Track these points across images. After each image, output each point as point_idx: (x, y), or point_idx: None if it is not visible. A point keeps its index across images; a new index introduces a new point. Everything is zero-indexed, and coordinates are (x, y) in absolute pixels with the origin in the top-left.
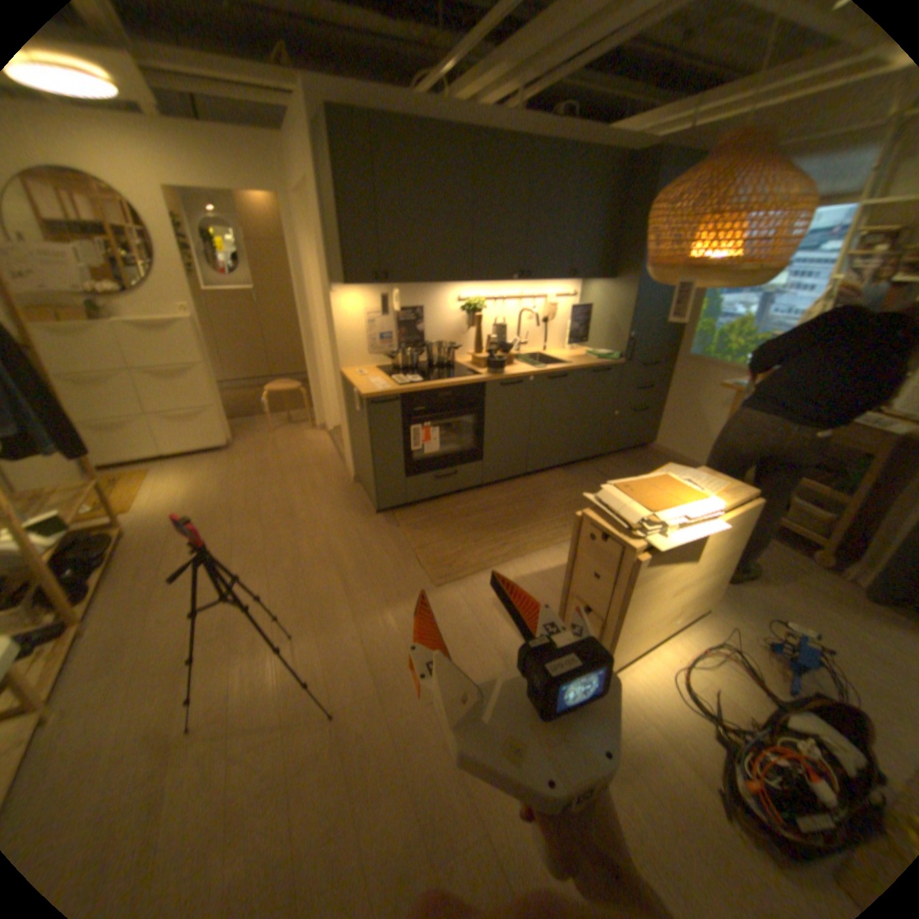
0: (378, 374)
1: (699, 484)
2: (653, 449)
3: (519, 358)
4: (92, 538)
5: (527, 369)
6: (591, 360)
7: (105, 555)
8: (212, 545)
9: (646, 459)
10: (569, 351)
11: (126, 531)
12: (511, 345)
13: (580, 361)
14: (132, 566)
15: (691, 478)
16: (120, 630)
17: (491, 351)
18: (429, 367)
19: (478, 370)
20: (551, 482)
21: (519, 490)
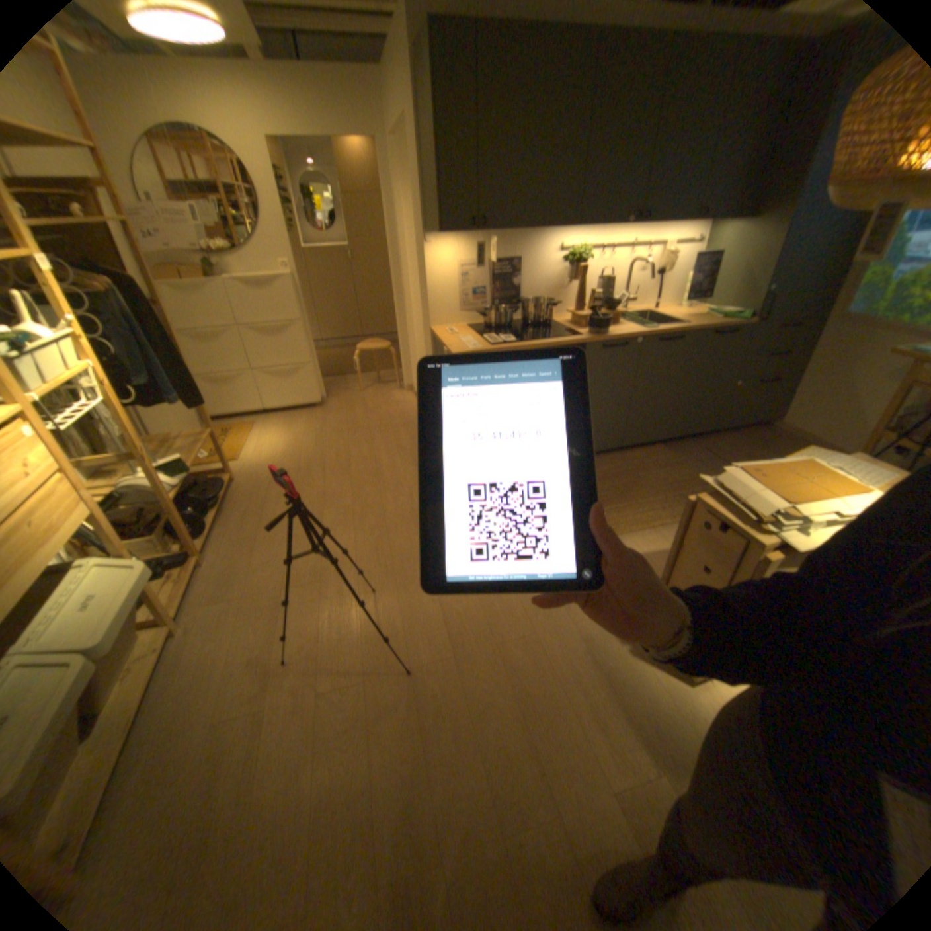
0: (468, 334)
1: (854, 473)
2: (779, 427)
3: (625, 316)
4: (207, 482)
5: (635, 329)
6: (714, 320)
7: (218, 499)
8: (306, 498)
9: (770, 439)
10: (686, 309)
11: (235, 478)
12: (616, 301)
13: (699, 320)
14: (239, 511)
15: (842, 465)
16: (229, 566)
17: (594, 308)
18: (522, 326)
19: (577, 330)
20: (650, 459)
21: (612, 465)
